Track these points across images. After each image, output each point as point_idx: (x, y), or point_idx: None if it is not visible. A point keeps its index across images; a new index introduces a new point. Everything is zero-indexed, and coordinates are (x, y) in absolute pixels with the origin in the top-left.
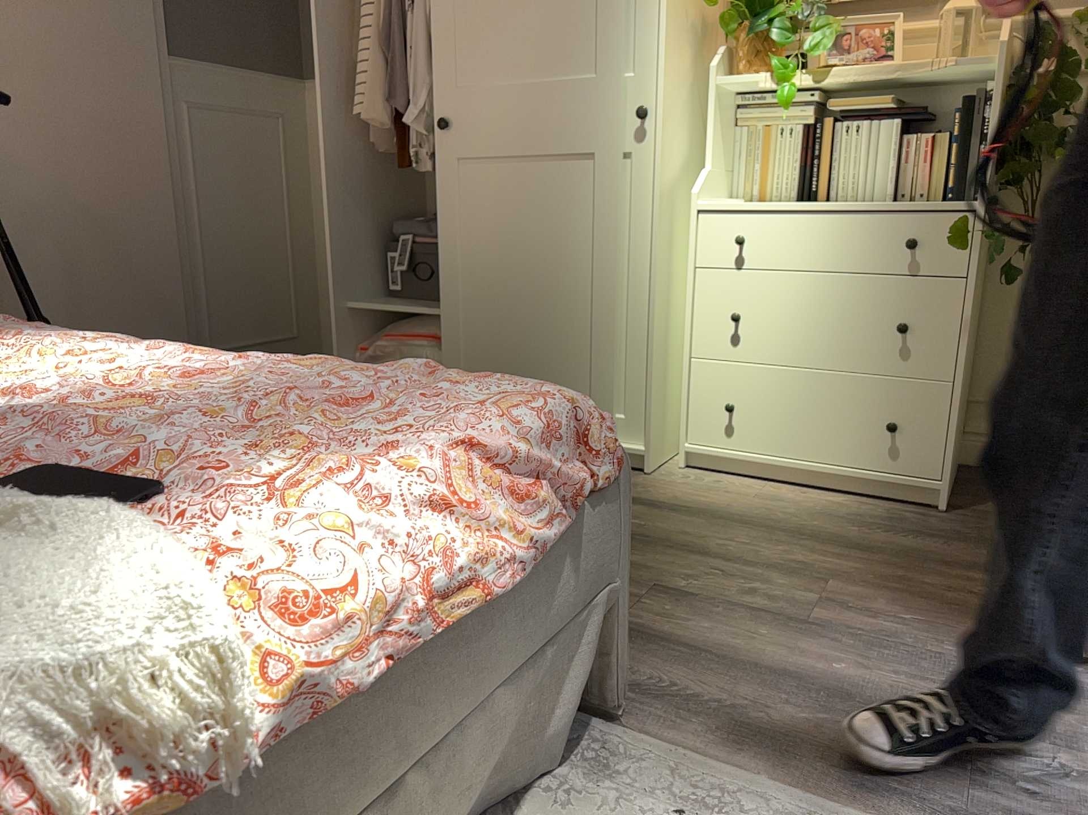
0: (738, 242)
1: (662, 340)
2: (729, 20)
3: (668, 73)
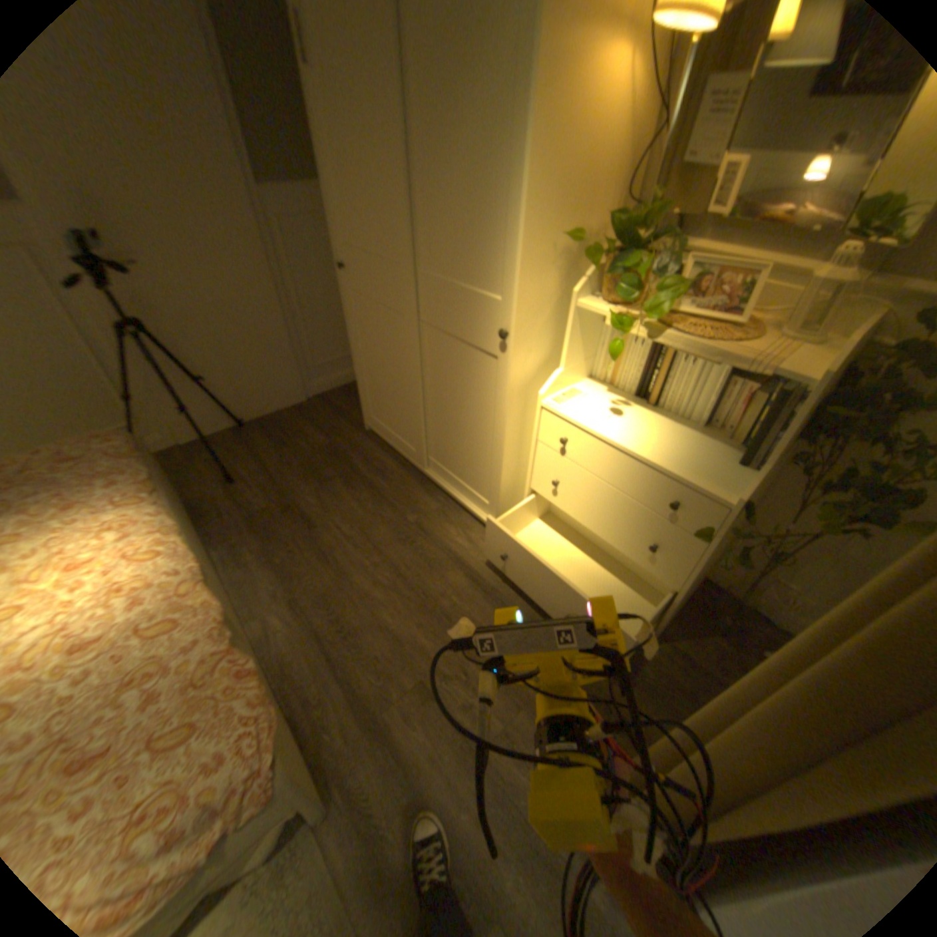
0: (560, 441)
1: (510, 474)
2: (596, 249)
3: (523, 307)
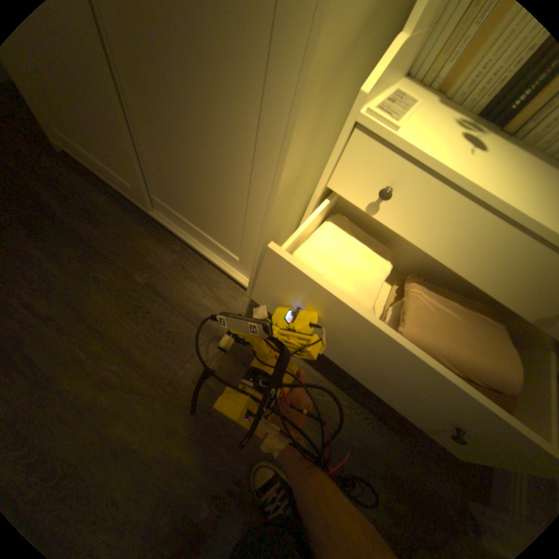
0: (383, 194)
1: (275, 232)
2: None
3: None
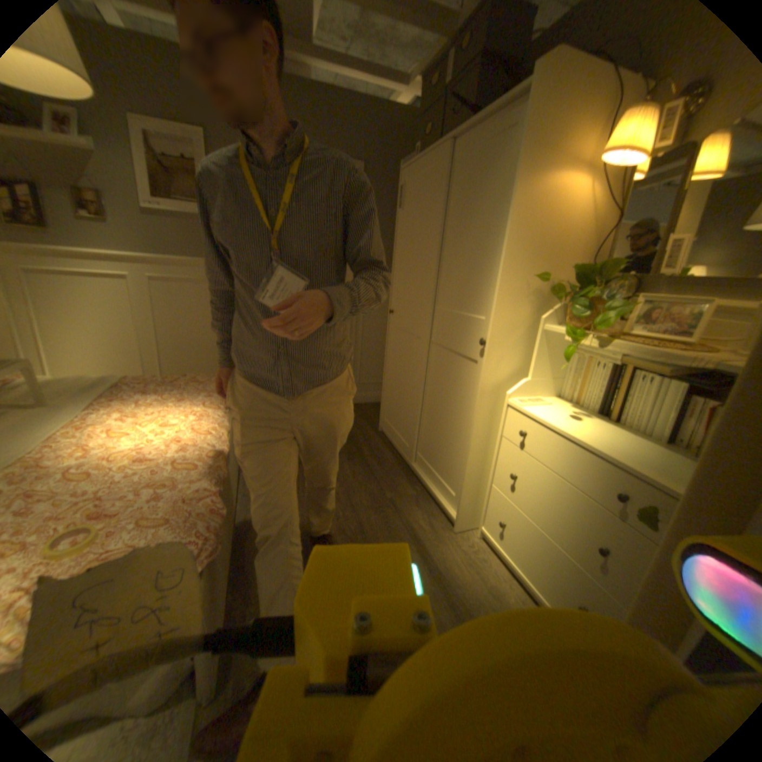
0: (520, 433)
1: (477, 467)
2: (561, 289)
3: (499, 322)
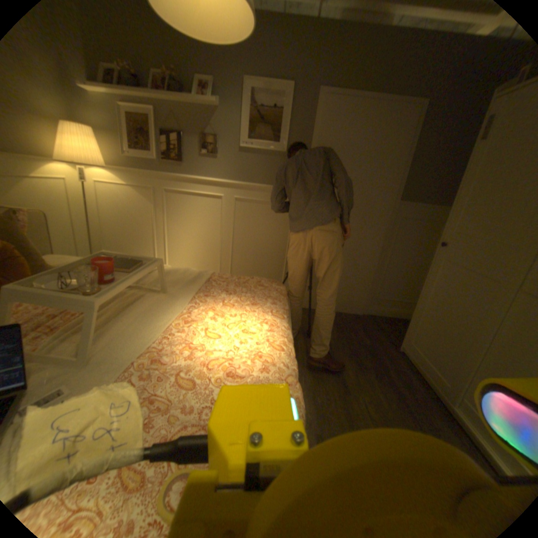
0: None
1: None
2: None
3: None
